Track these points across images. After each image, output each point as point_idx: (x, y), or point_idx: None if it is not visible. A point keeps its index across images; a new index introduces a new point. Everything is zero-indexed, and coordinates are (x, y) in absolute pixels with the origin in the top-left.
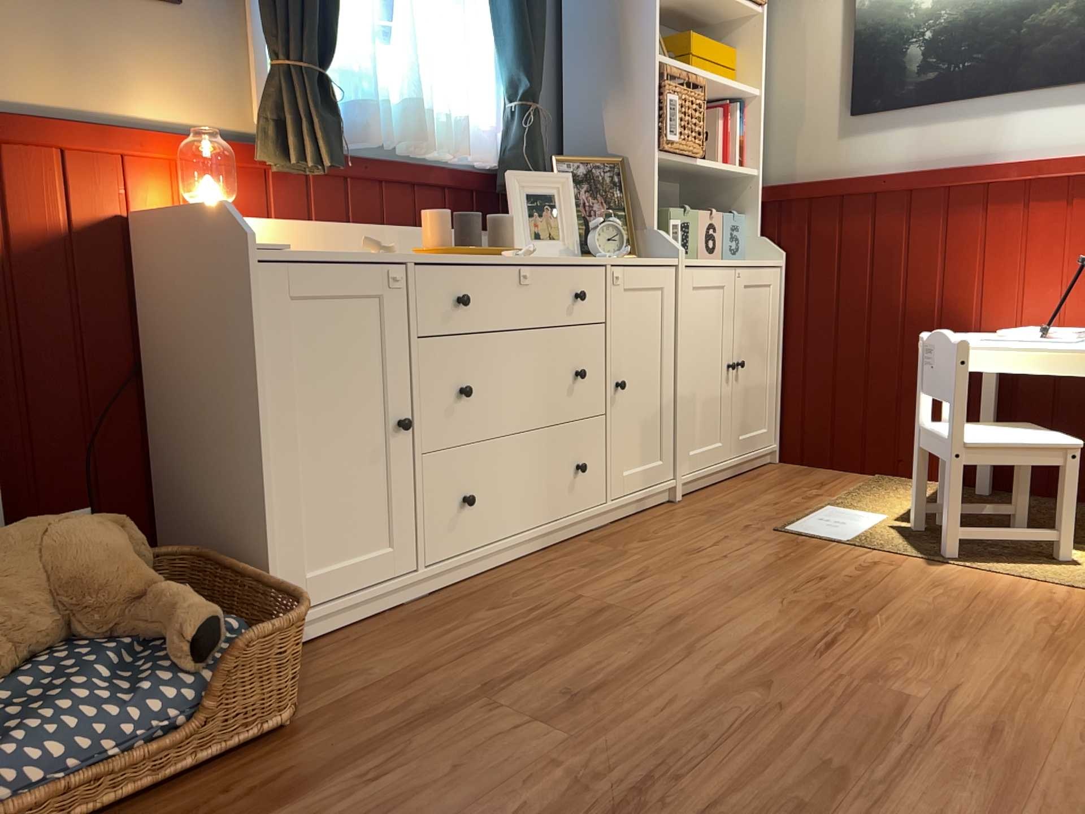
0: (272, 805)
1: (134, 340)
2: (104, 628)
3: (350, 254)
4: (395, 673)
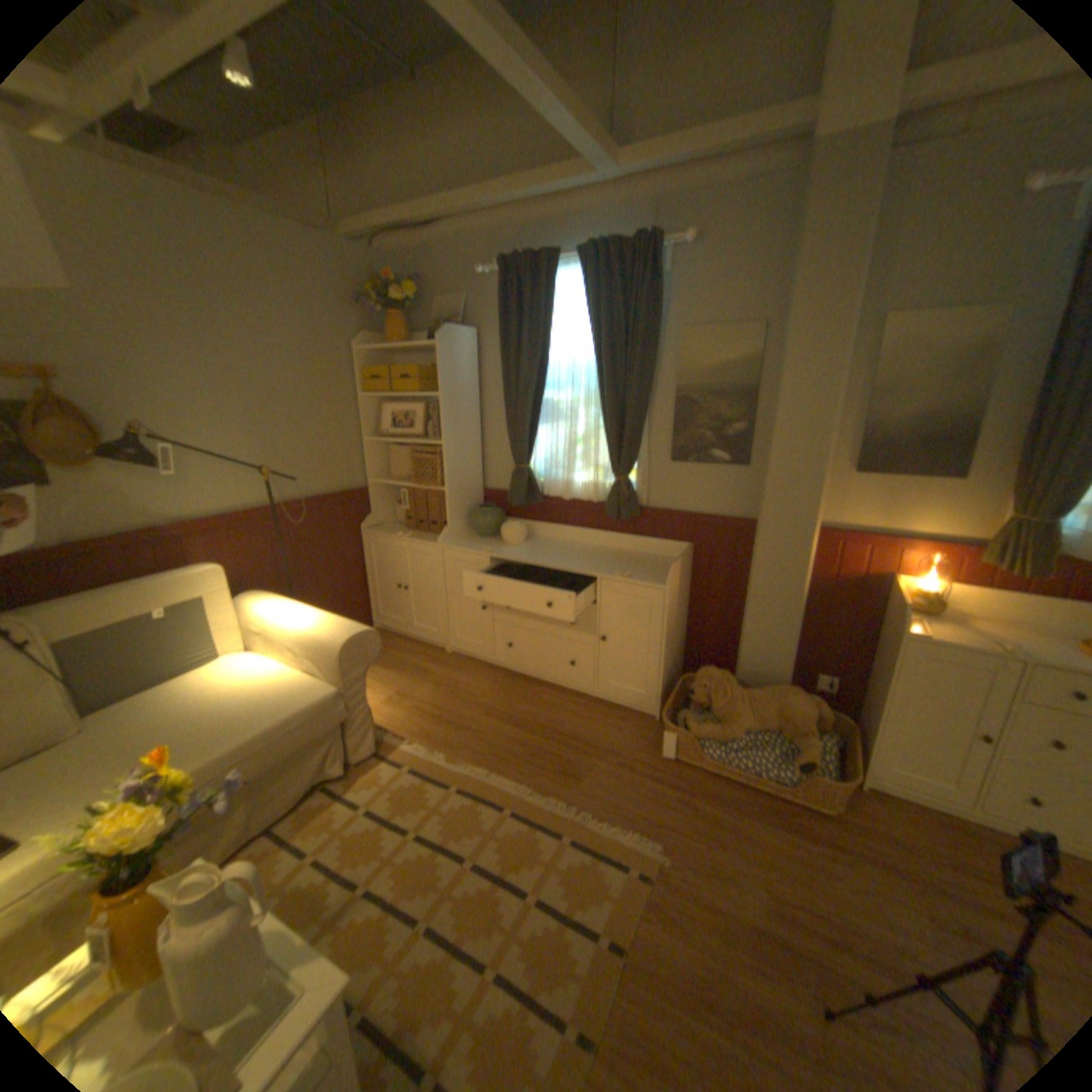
0: (798, 836)
1: (880, 625)
2: (791, 738)
3: (988, 645)
4: (902, 842)
